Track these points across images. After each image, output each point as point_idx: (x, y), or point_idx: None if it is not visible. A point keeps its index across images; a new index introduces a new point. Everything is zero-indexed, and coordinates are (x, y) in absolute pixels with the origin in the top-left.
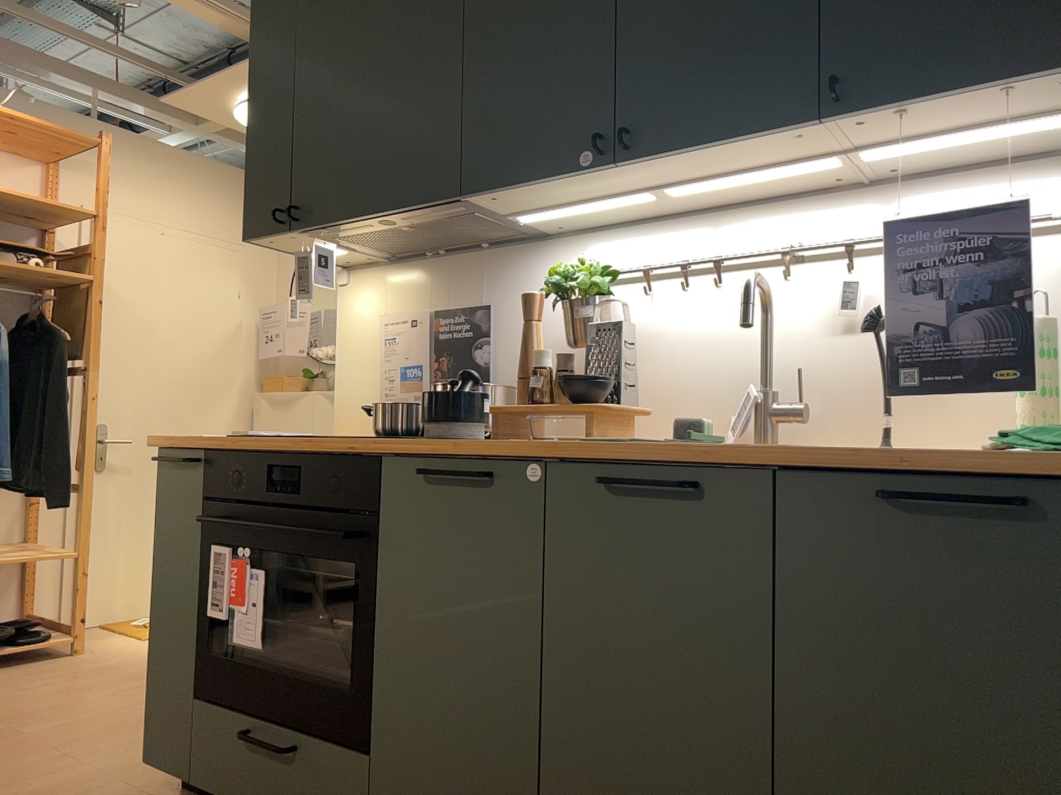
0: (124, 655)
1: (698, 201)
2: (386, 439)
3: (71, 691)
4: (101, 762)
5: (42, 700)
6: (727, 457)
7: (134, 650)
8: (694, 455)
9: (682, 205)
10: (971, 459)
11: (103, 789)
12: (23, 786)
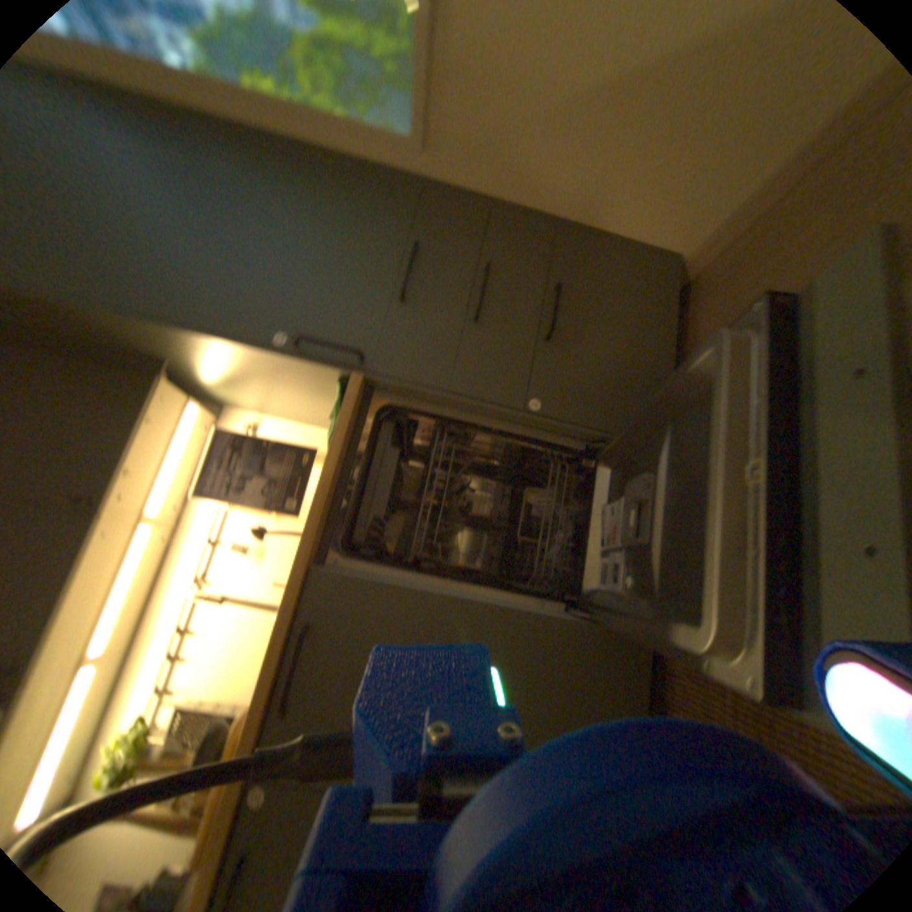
0: None
1: (124, 636)
2: None
3: None
4: None
5: None
6: (293, 599)
7: None
8: (285, 625)
9: (119, 650)
10: (336, 458)
11: None
12: None
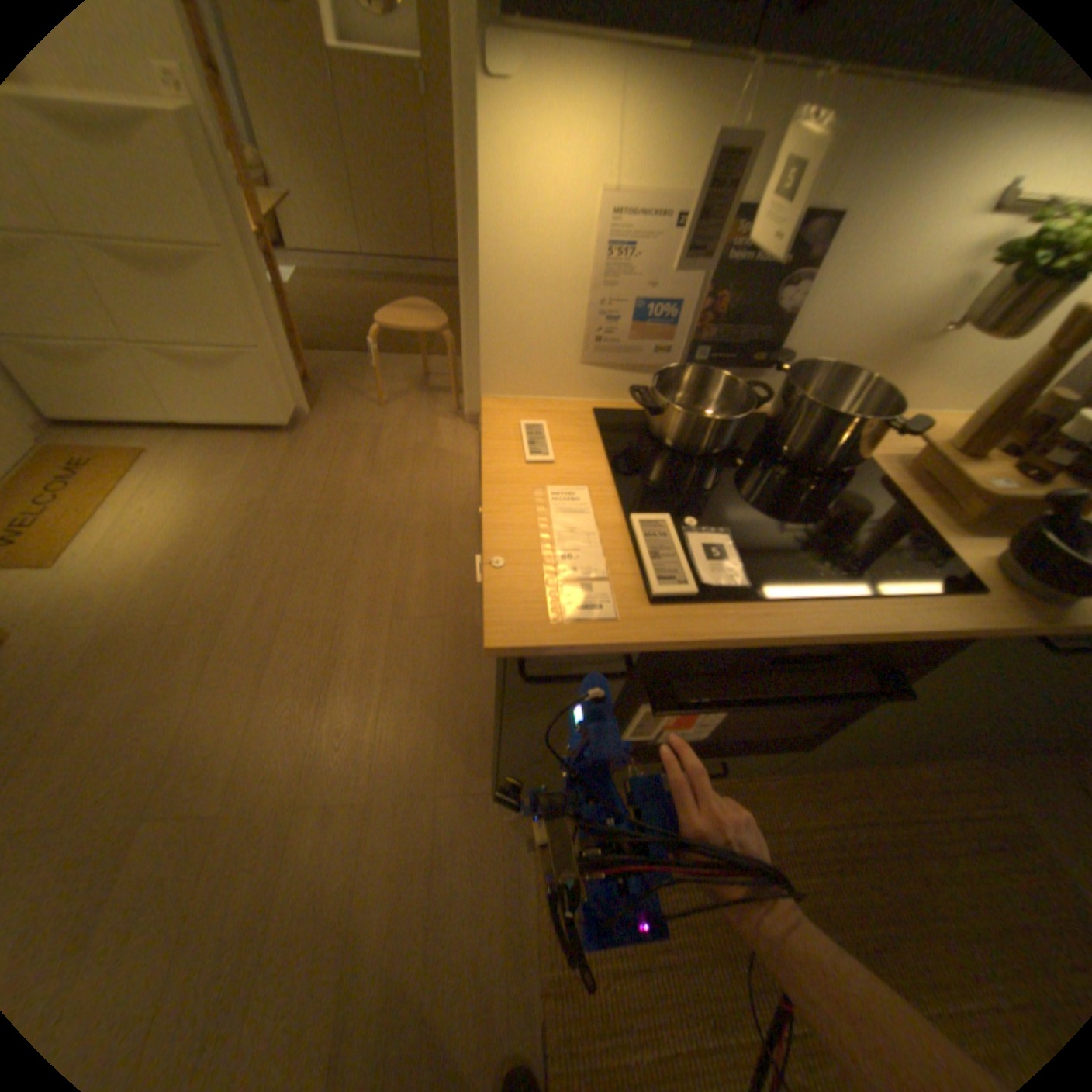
0: (82, 610)
1: None
2: (978, 599)
3: (136, 713)
4: (372, 787)
5: (129, 750)
6: None
7: (79, 596)
8: None
9: None
10: None
11: (437, 818)
12: (363, 875)
